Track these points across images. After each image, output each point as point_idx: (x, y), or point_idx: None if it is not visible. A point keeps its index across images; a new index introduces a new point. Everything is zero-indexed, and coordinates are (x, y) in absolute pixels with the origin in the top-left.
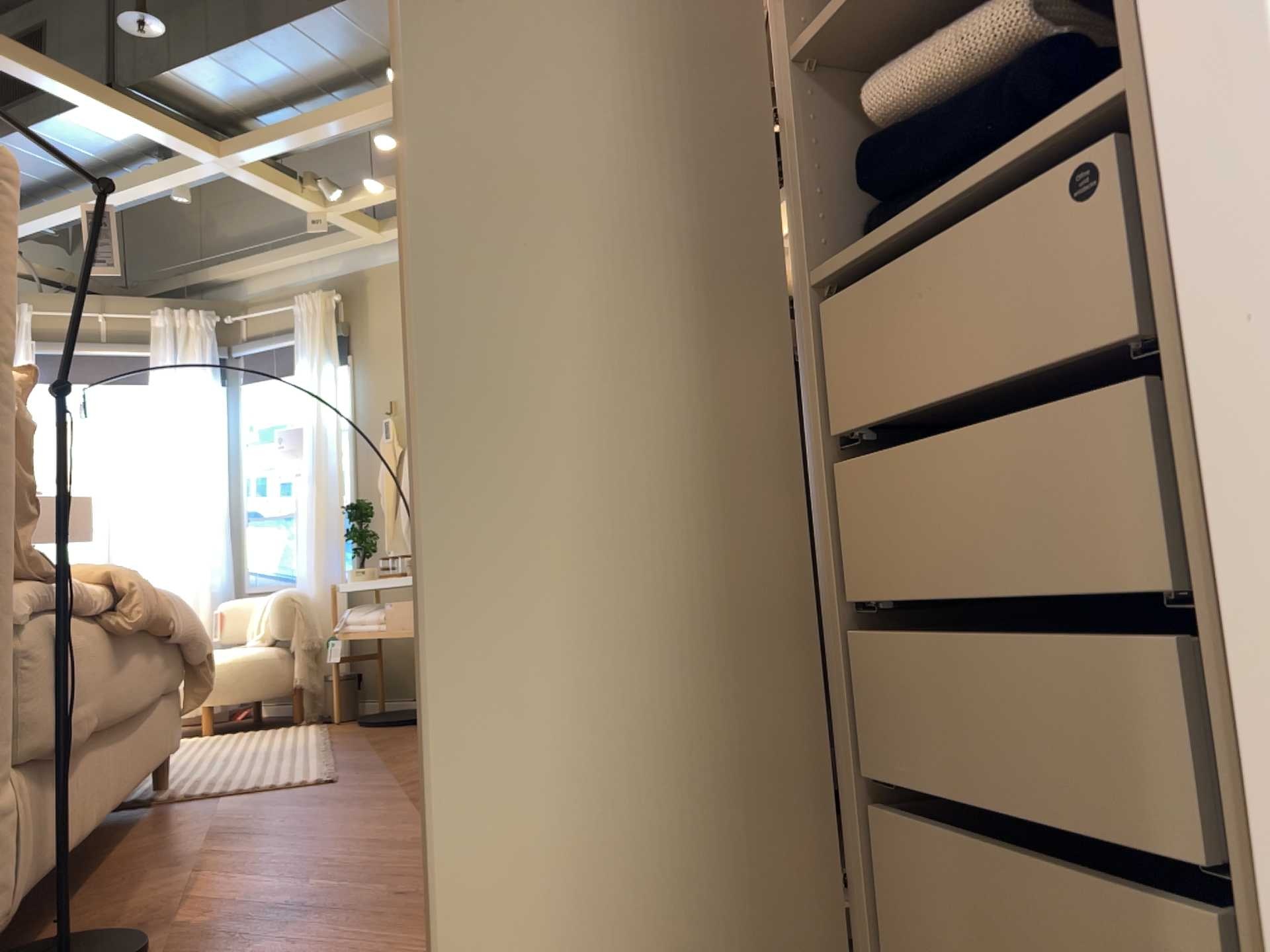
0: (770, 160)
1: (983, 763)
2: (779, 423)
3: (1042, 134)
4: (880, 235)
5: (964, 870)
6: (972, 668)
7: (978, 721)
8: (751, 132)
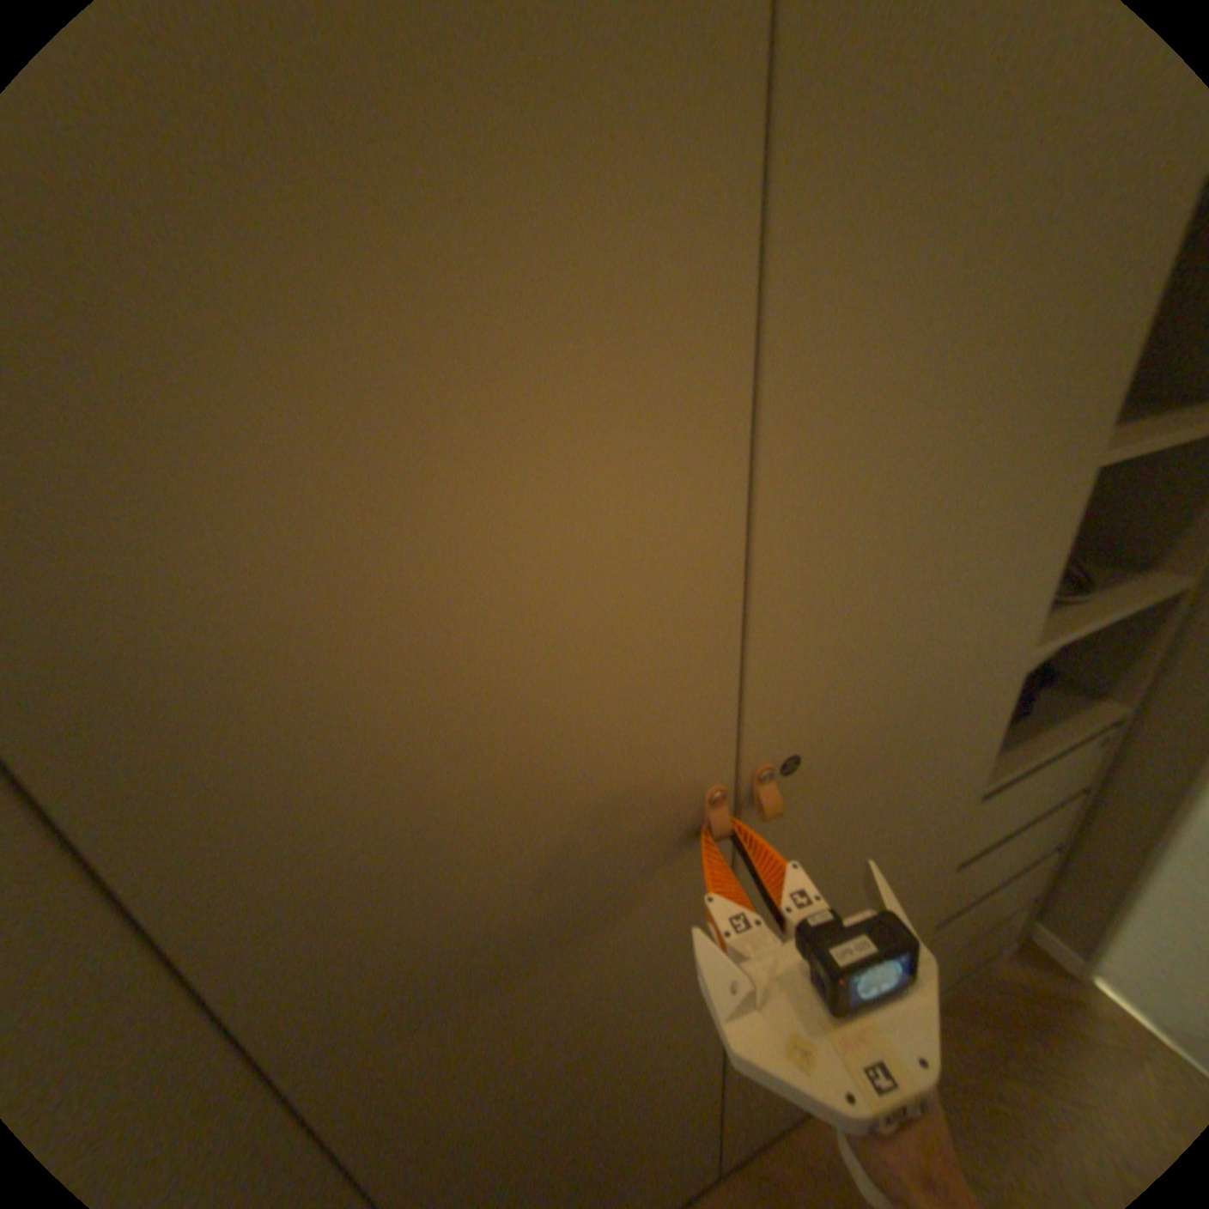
0: (1011, 733)
1: (996, 930)
2: (950, 887)
3: (1106, 716)
4: (1029, 760)
5: (969, 964)
6: (1006, 906)
7: (1001, 919)
8: (1011, 714)
